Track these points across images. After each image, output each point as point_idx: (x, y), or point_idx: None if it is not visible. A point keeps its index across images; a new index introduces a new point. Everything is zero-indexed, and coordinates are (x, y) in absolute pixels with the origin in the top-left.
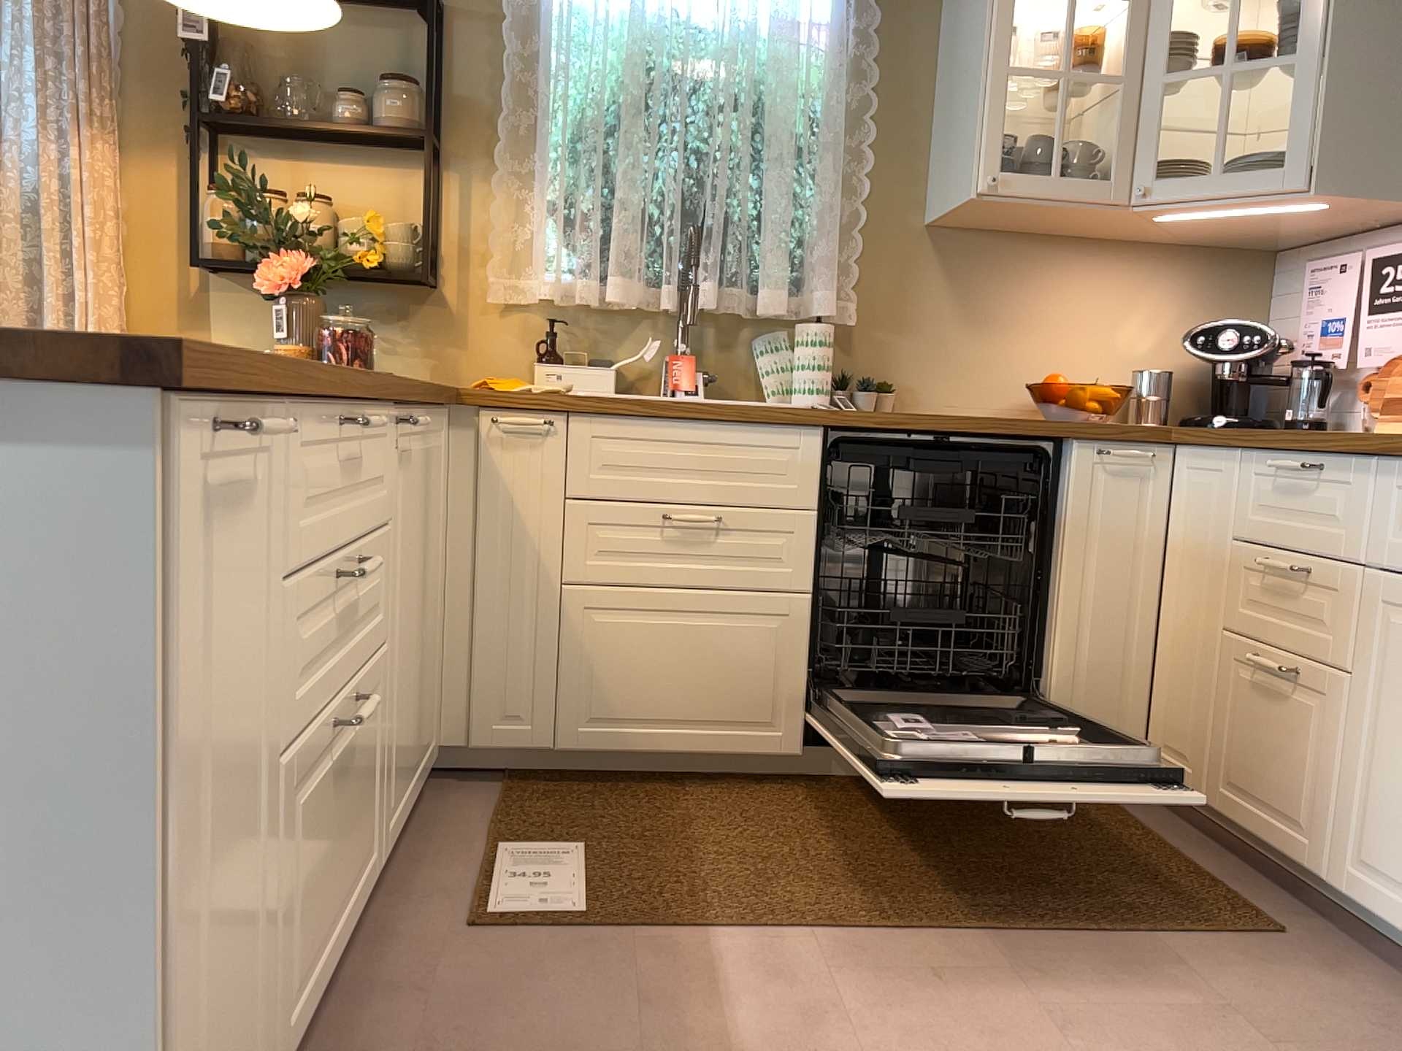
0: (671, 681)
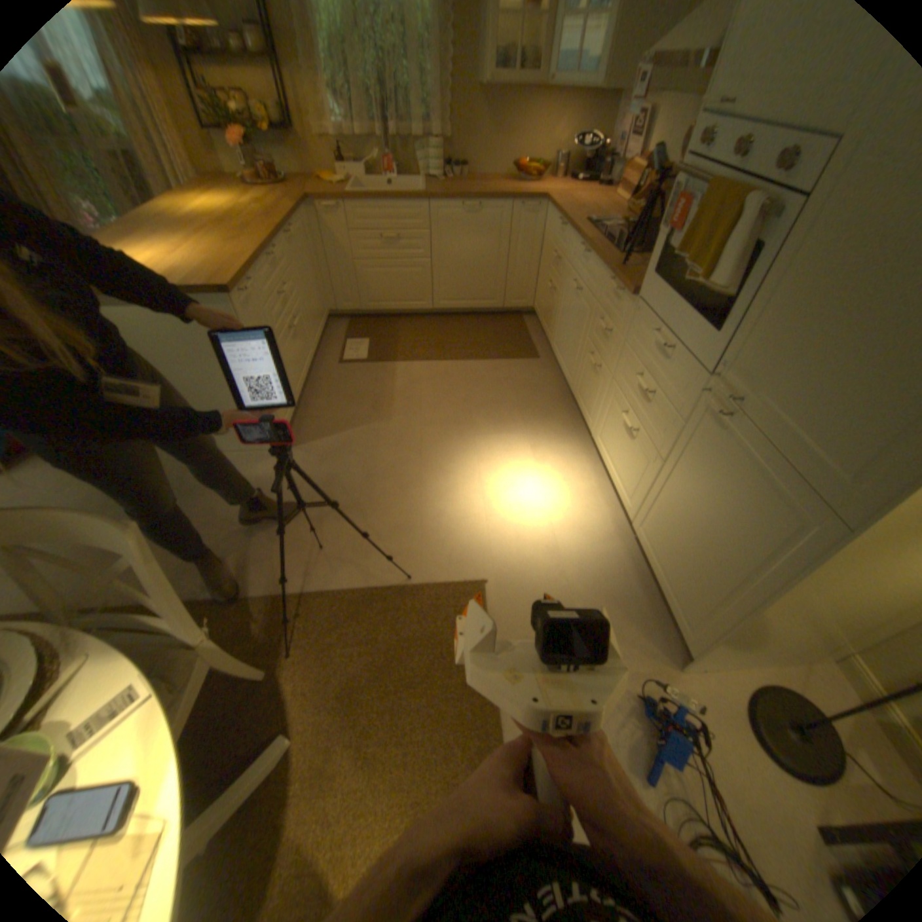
0: (390, 289)
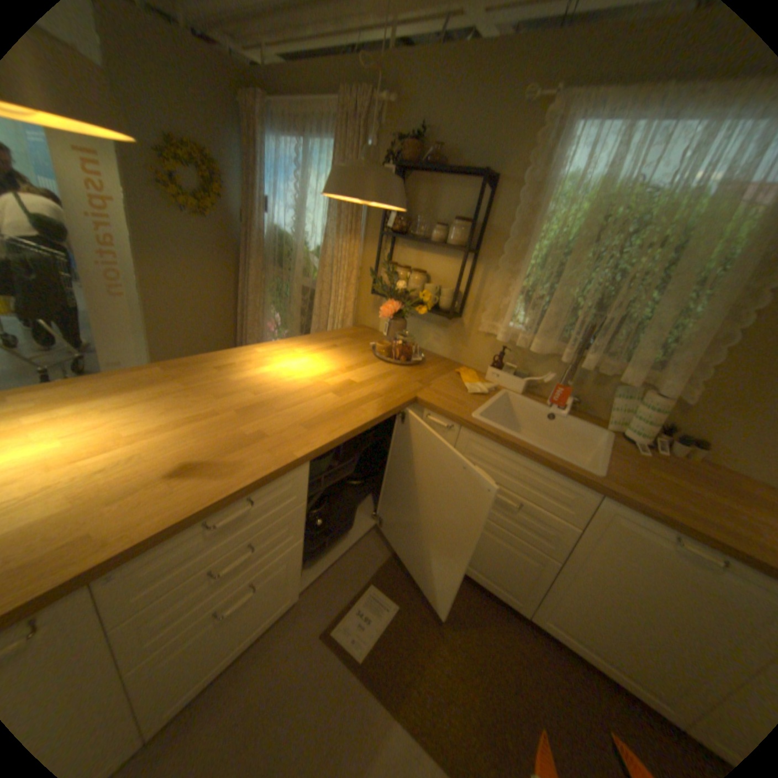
0: (477, 553)
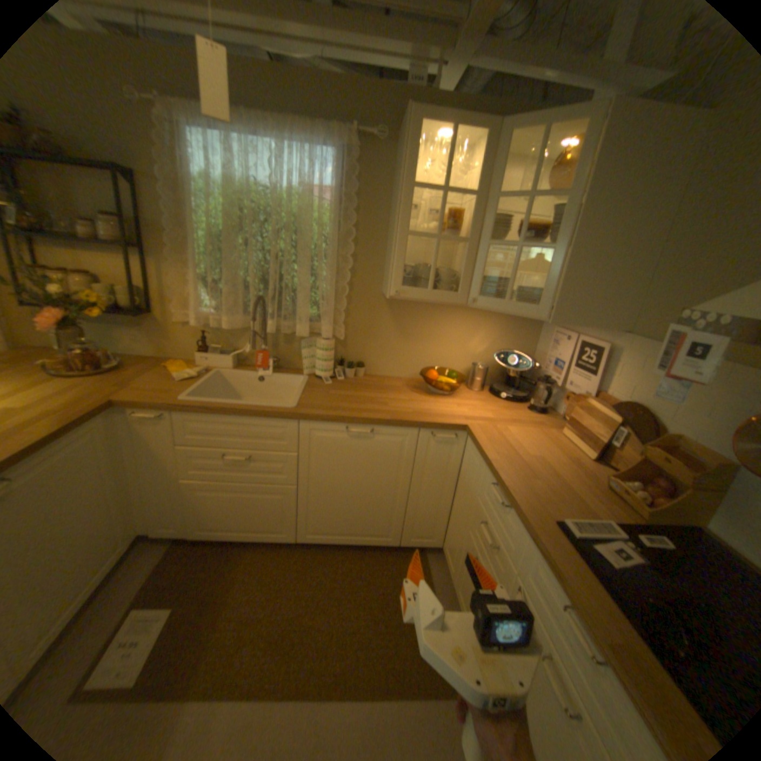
0: (234, 517)
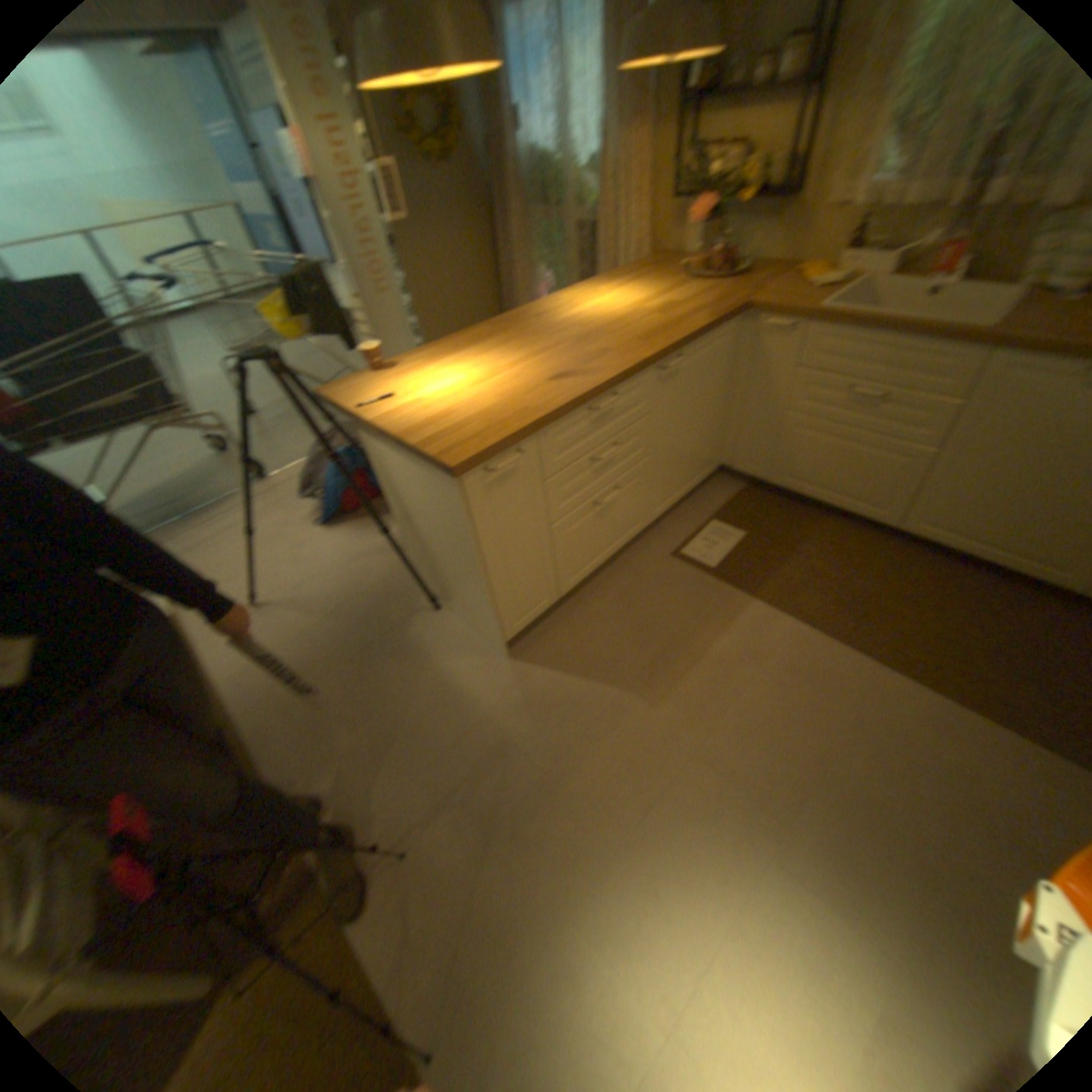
0: (833, 470)
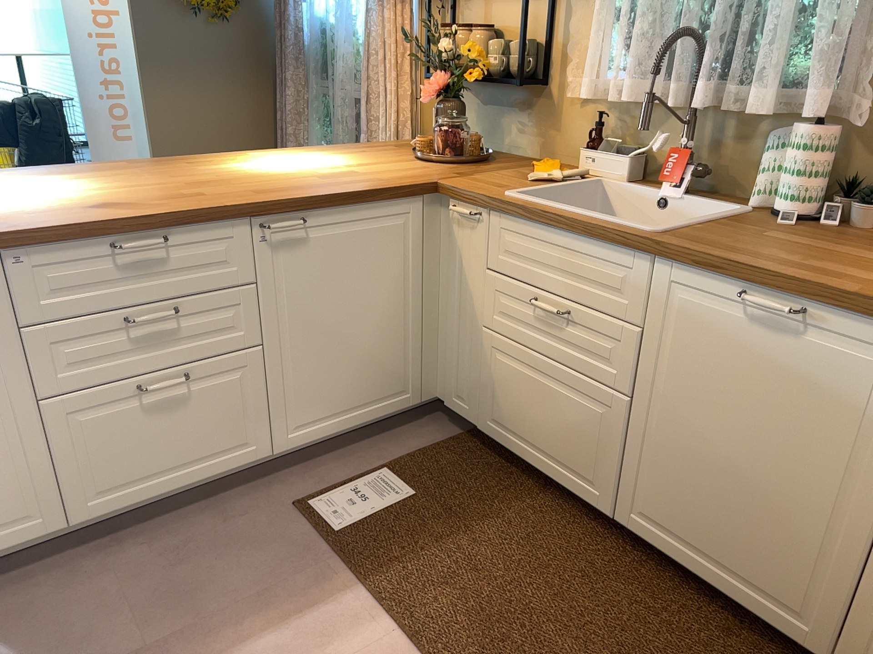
0: (534, 417)
